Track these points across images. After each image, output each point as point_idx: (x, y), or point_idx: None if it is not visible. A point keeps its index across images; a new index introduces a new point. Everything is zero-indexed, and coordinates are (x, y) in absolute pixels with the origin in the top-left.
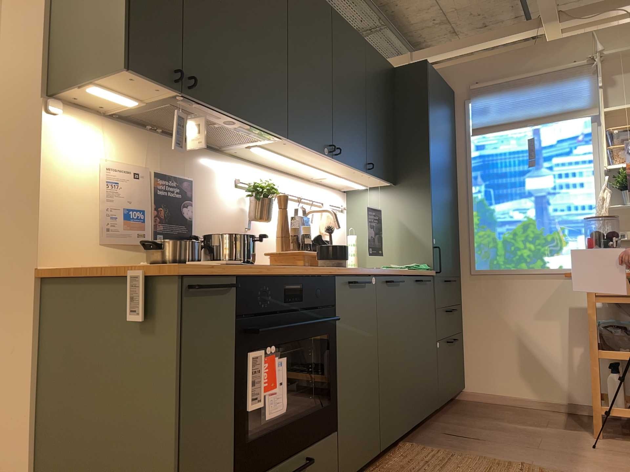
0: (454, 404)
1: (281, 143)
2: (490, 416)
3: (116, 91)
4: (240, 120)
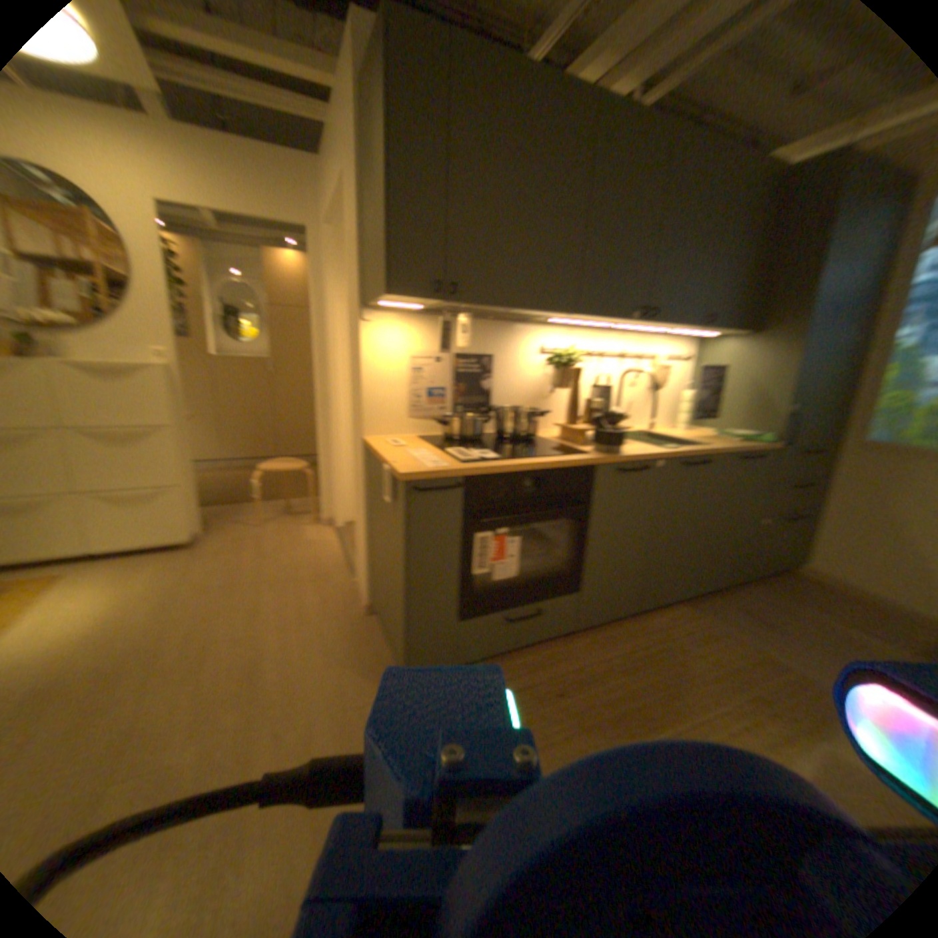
0: (785, 577)
1: (577, 314)
2: (820, 605)
3: (400, 301)
4: (516, 307)
